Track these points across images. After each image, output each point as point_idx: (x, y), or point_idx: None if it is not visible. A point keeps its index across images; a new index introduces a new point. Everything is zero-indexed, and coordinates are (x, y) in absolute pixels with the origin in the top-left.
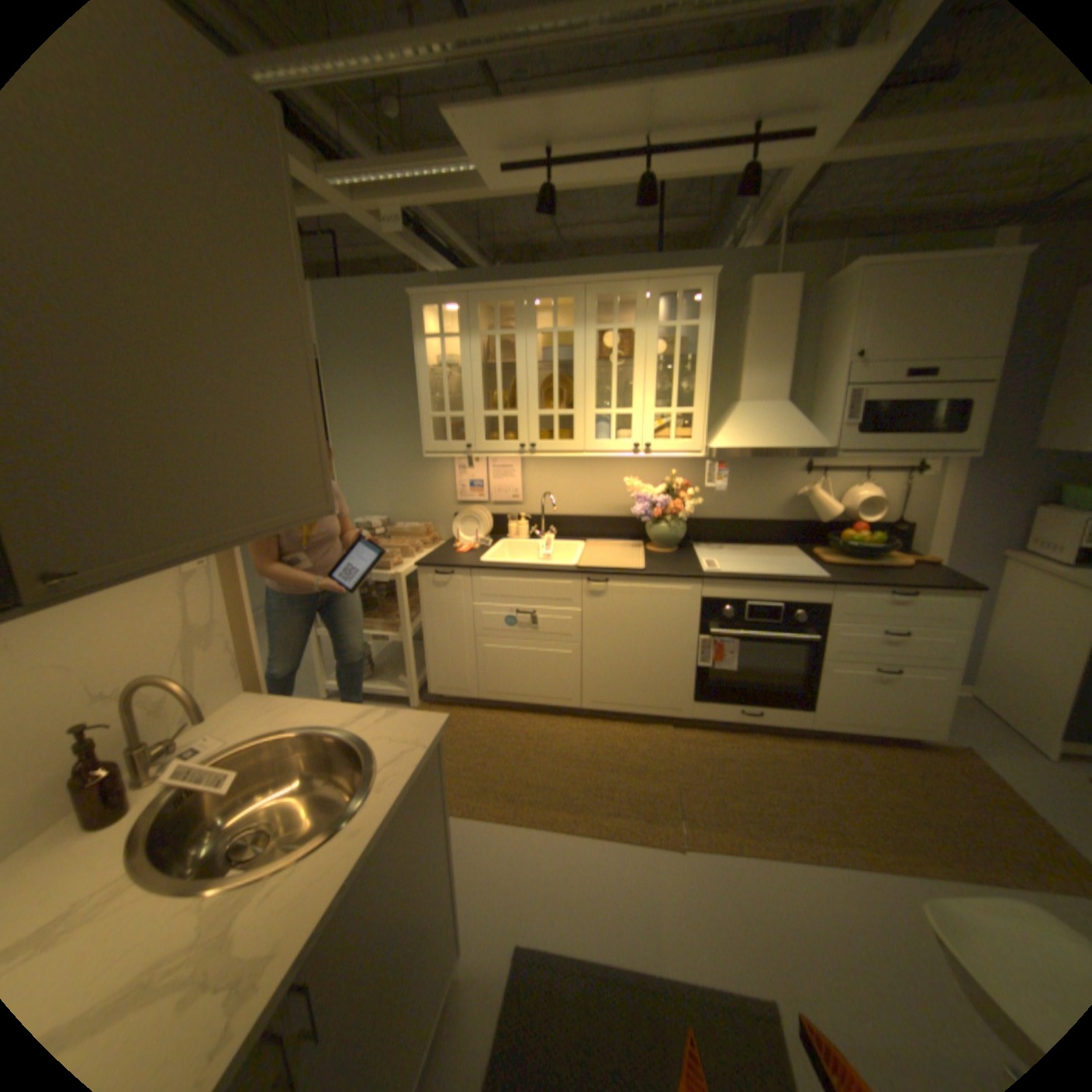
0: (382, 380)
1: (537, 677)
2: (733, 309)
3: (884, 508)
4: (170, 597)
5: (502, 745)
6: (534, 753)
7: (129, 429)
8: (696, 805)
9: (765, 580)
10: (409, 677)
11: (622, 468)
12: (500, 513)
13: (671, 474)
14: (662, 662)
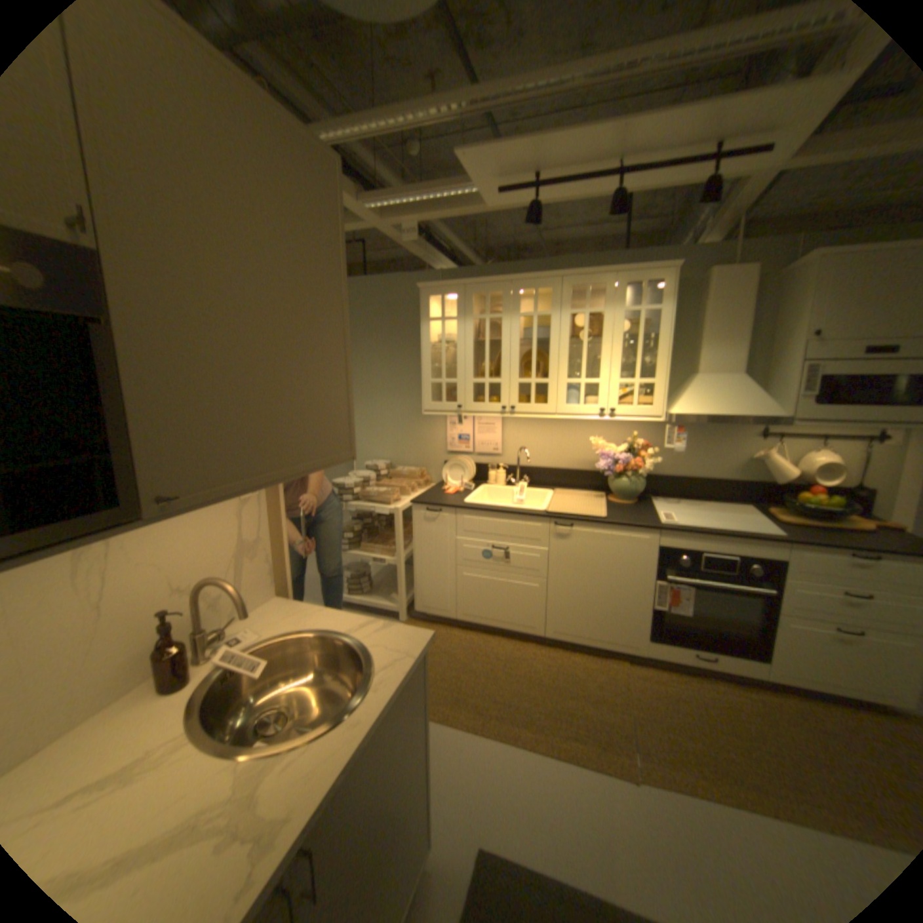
0: (393, 353)
1: (507, 606)
2: (693, 295)
3: (842, 474)
4: (231, 519)
5: (475, 663)
6: (501, 673)
7: (221, 394)
8: (650, 741)
9: (722, 535)
10: (400, 596)
11: (589, 429)
12: (481, 462)
13: (633, 435)
14: (620, 603)
